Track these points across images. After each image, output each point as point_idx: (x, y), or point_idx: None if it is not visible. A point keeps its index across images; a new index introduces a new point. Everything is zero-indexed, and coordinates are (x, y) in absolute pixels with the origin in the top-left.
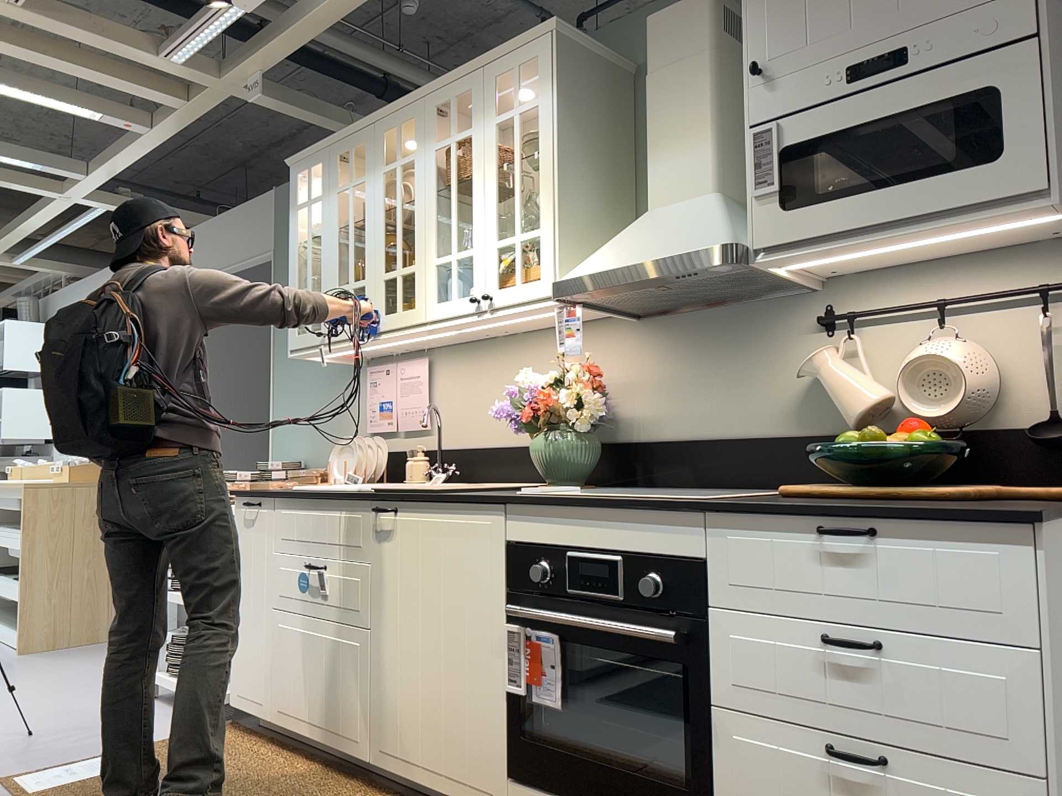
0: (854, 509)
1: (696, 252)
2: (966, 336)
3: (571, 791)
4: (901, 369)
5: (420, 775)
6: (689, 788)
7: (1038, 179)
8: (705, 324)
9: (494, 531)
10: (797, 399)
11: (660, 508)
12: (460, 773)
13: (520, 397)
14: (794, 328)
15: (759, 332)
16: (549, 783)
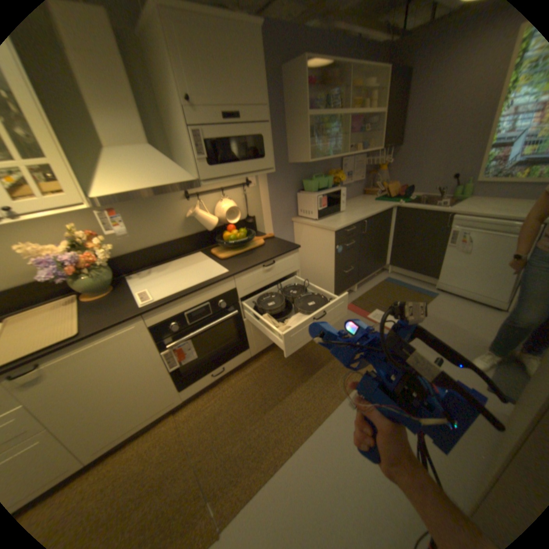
0: (272, 259)
1: (185, 184)
2: (227, 198)
3: (205, 373)
4: (219, 211)
5: (127, 435)
6: (240, 342)
7: (272, 166)
8: (134, 201)
9: (140, 328)
10: (183, 225)
11: (221, 282)
12: (153, 412)
13: (45, 263)
14: (176, 200)
15: (162, 202)
16: (196, 379)
